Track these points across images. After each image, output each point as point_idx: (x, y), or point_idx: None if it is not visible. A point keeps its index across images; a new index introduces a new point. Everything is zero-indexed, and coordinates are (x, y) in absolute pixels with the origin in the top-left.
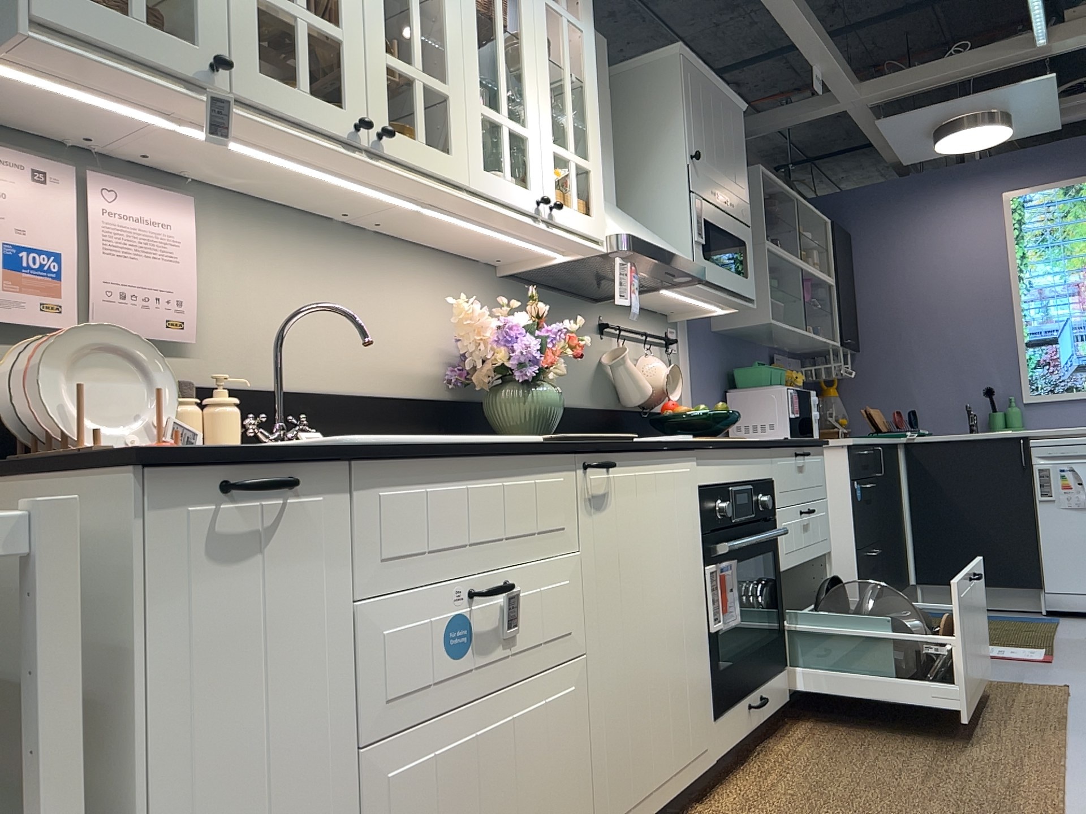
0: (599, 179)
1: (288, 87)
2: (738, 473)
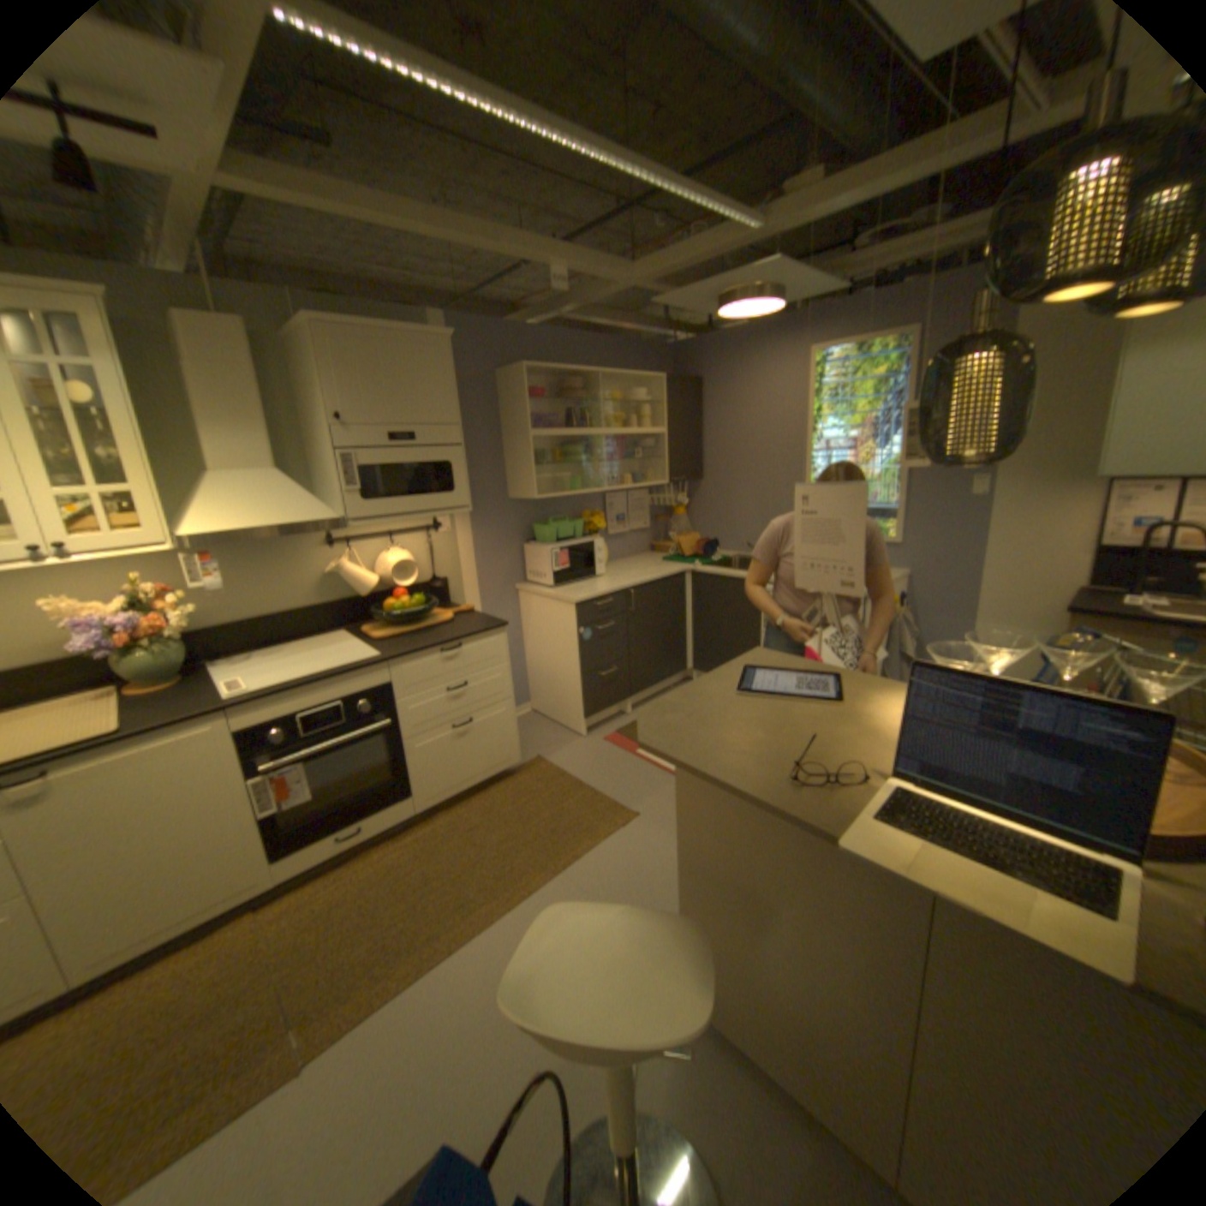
0: (147, 496)
1: None
2: (312, 703)
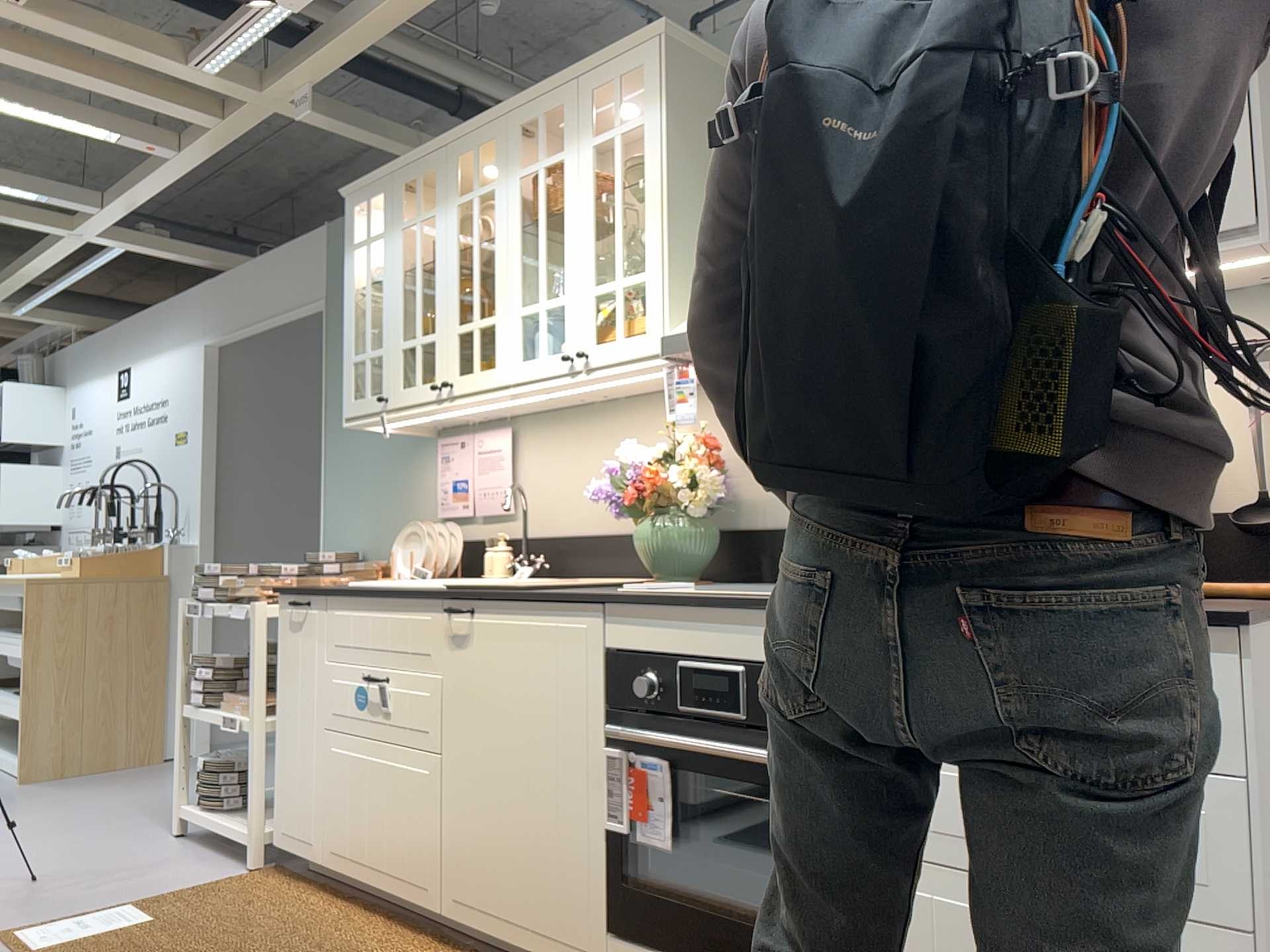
0: (655, 281)
1: (411, 388)
2: (705, 643)
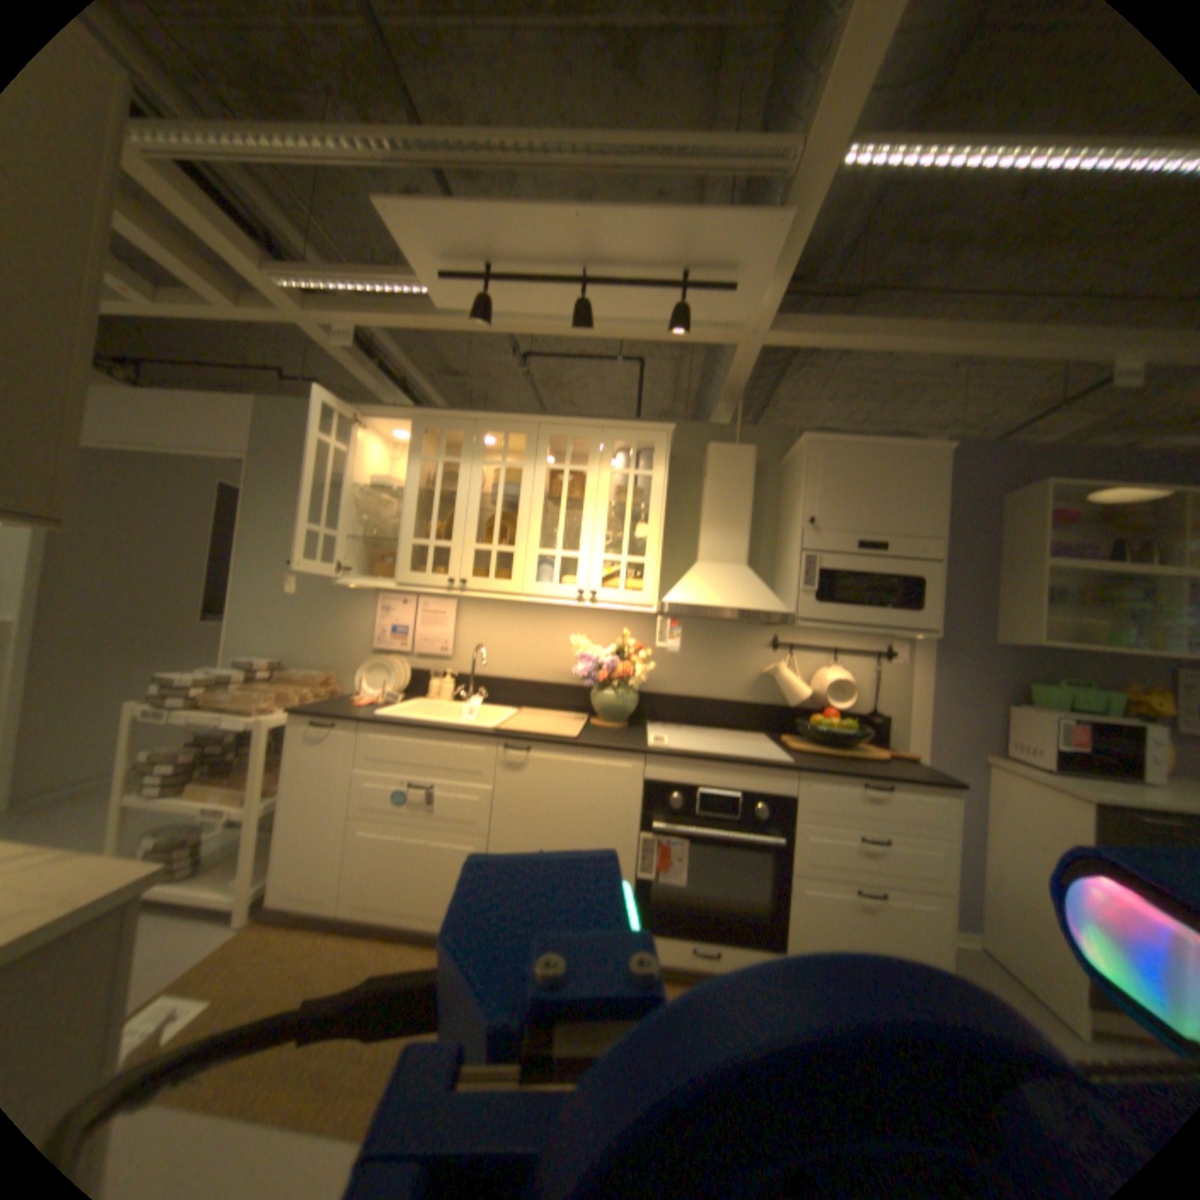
0: (650, 567)
1: (420, 575)
2: (714, 781)
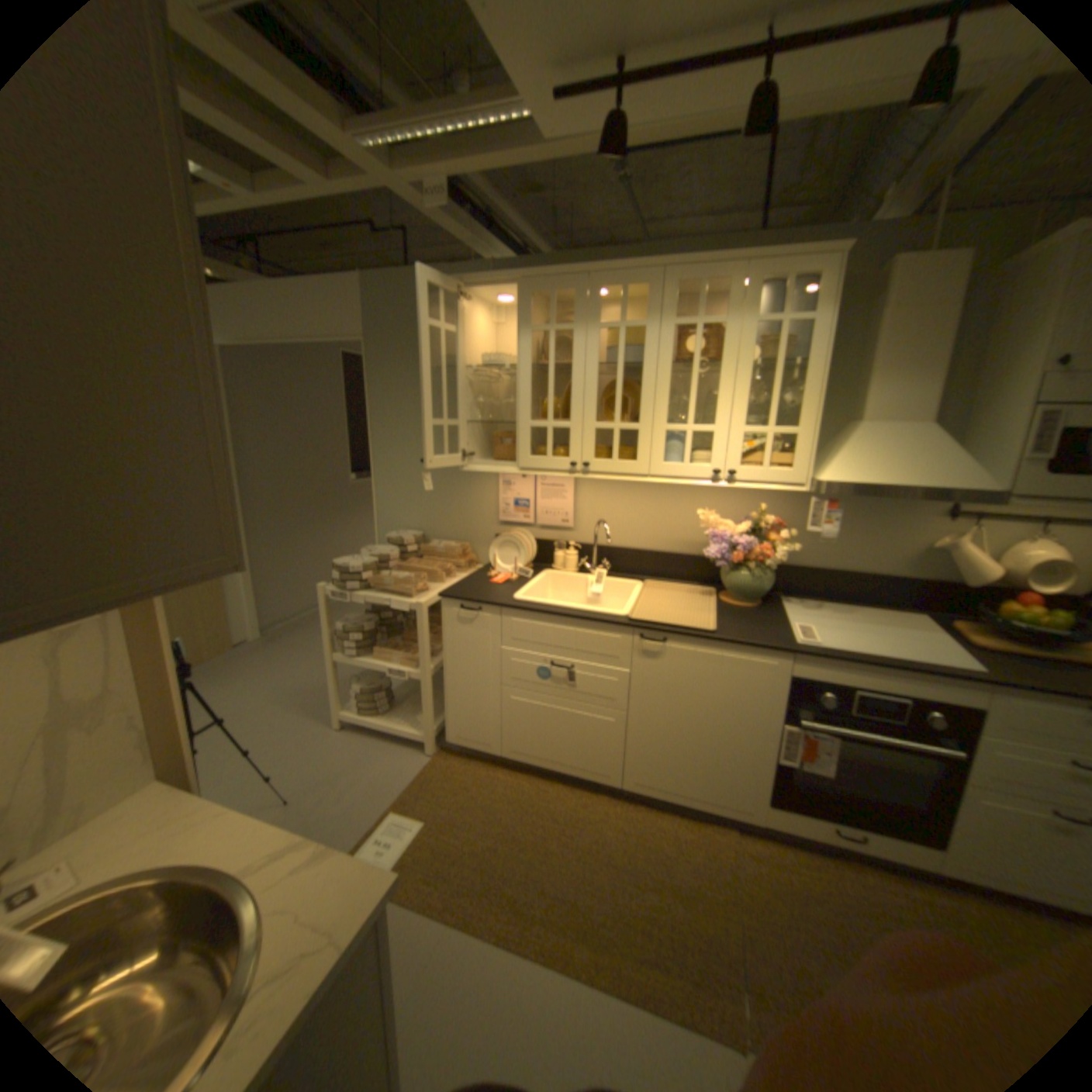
0: (812, 440)
1: (546, 462)
2: (887, 689)
